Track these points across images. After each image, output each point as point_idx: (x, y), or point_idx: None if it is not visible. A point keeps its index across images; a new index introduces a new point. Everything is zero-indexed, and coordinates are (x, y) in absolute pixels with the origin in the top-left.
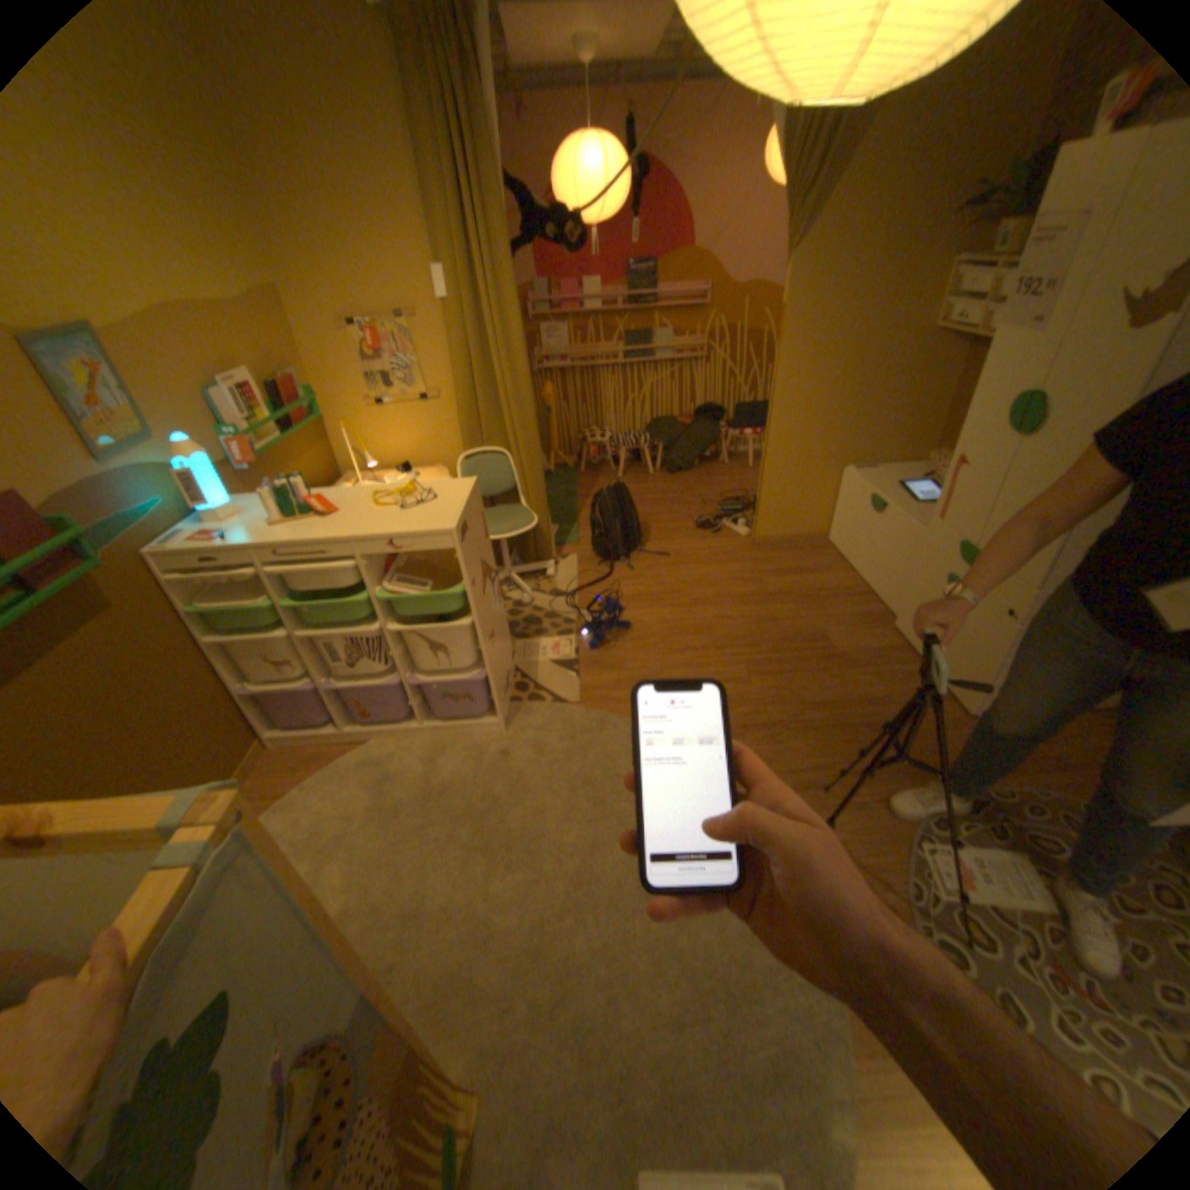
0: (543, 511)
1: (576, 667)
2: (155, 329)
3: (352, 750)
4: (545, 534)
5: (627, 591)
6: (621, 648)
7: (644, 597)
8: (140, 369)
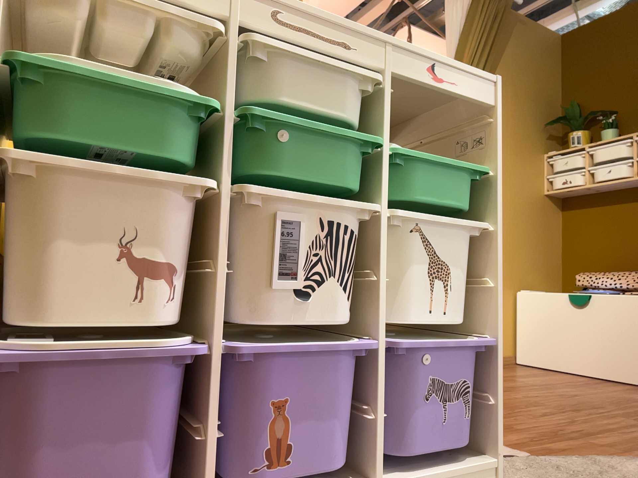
0: None
1: None
2: None
3: None
4: None
5: None
6: None
7: None
8: None
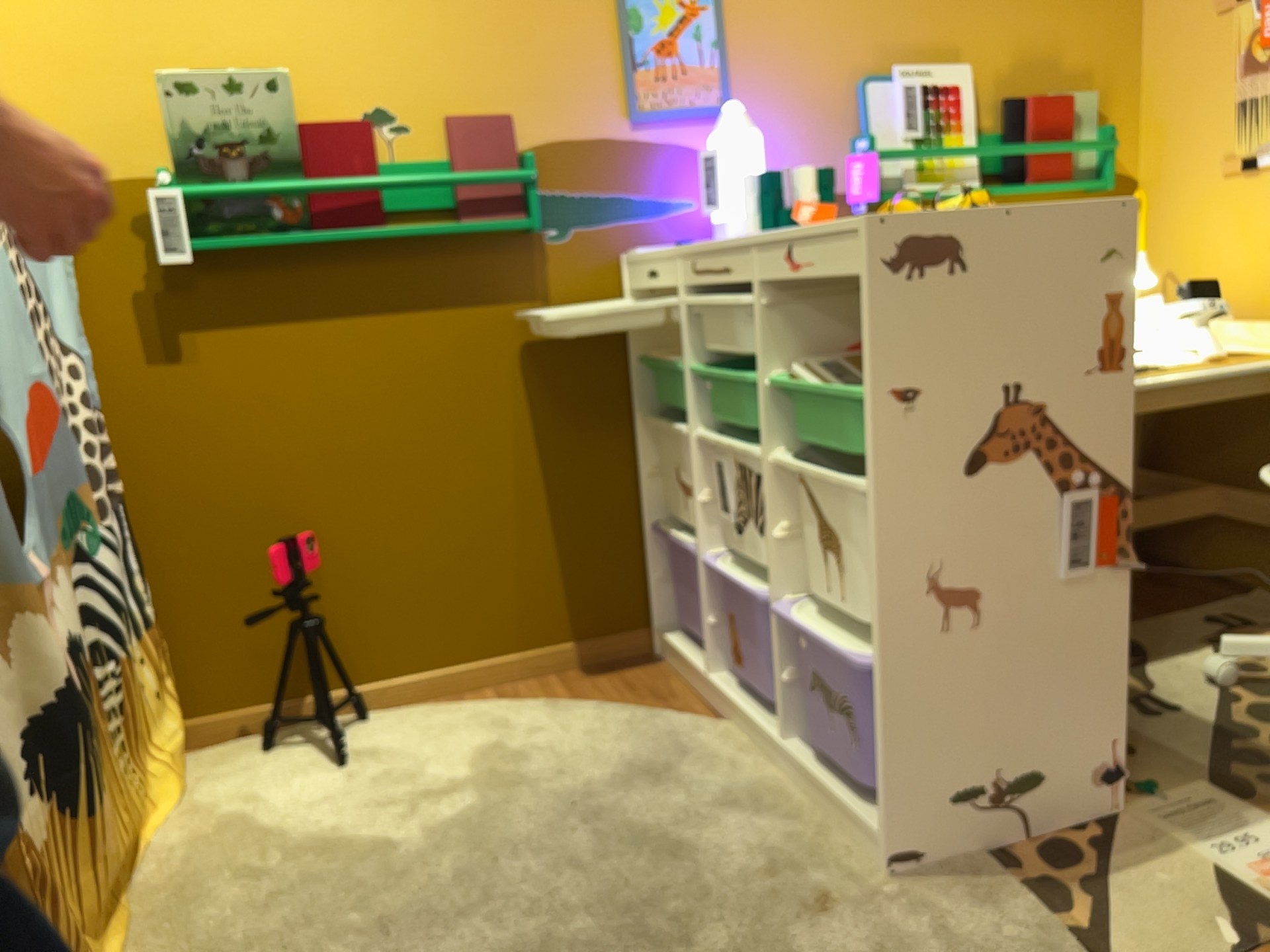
0: None
1: None
2: None
3: (702, 718)
4: None
5: None
6: None
7: None
8: (765, 26)
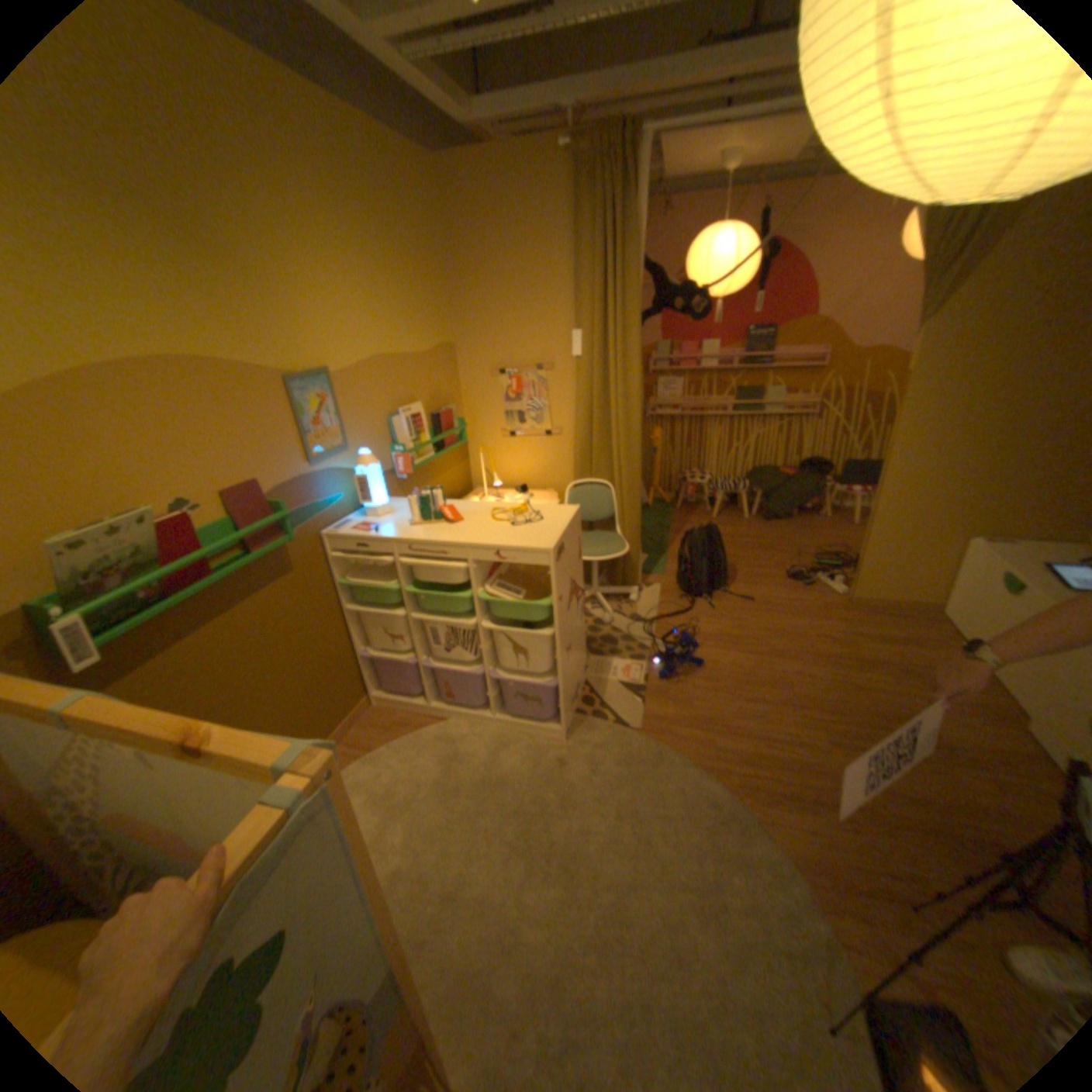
0: (636, 540)
1: (644, 694)
2: (368, 373)
3: (435, 724)
4: (634, 561)
5: (706, 629)
6: (691, 684)
7: (723, 637)
8: (352, 401)
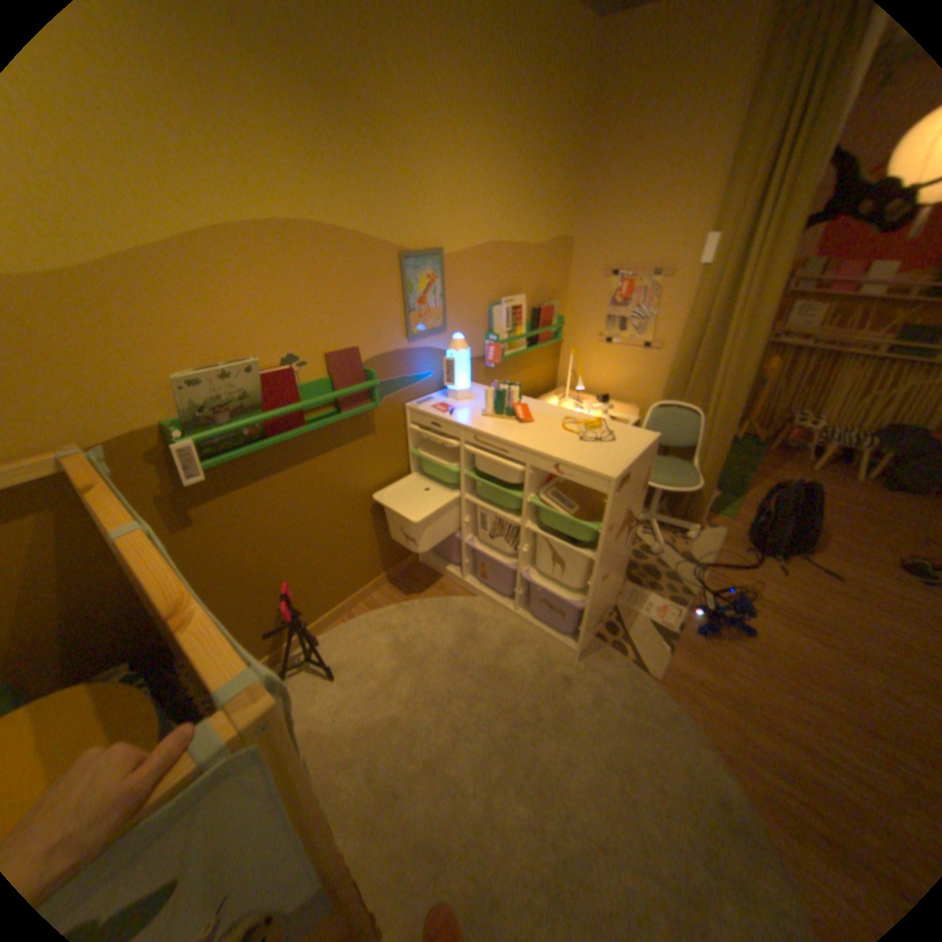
0: (714, 477)
1: (676, 642)
2: (479, 258)
3: (464, 596)
4: (705, 498)
5: (771, 595)
6: (735, 652)
7: (790, 612)
8: (458, 284)
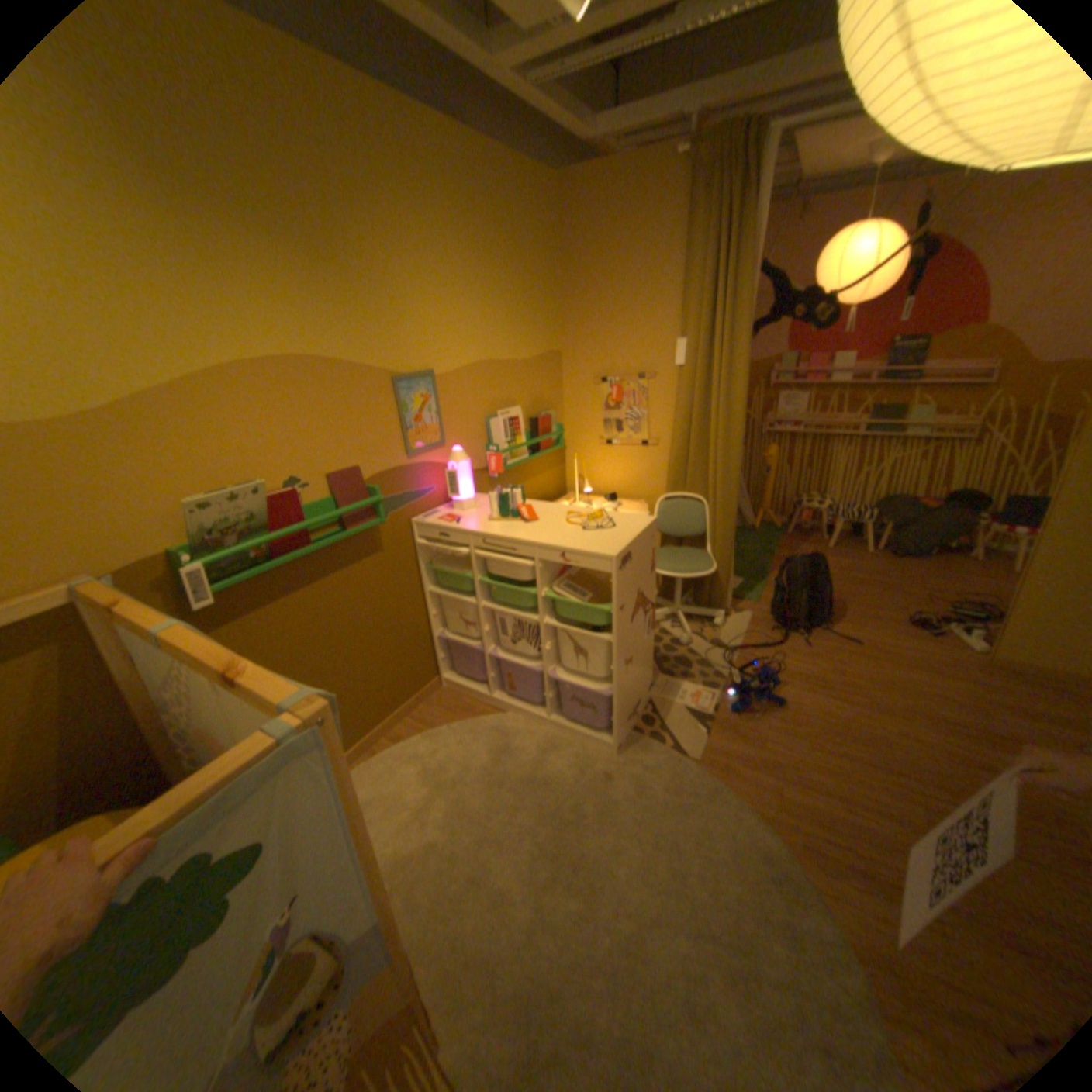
0: (727, 561)
1: (711, 724)
2: (470, 376)
3: (494, 715)
4: (724, 583)
5: (796, 667)
6: (767, 724)
7: (815, 679)
8: (452, 401)
